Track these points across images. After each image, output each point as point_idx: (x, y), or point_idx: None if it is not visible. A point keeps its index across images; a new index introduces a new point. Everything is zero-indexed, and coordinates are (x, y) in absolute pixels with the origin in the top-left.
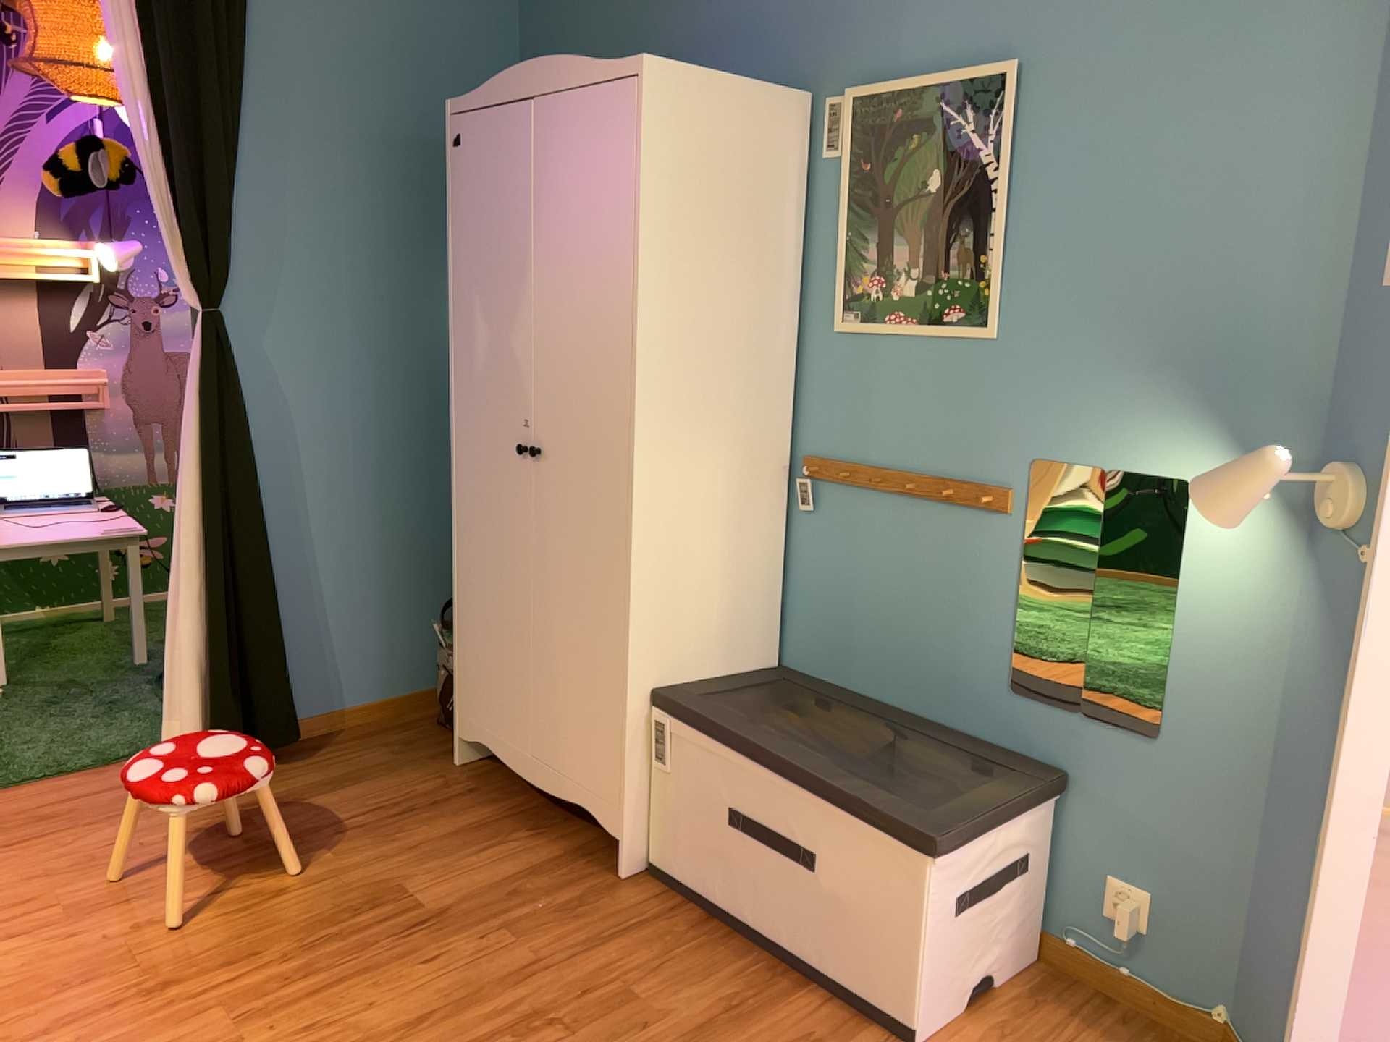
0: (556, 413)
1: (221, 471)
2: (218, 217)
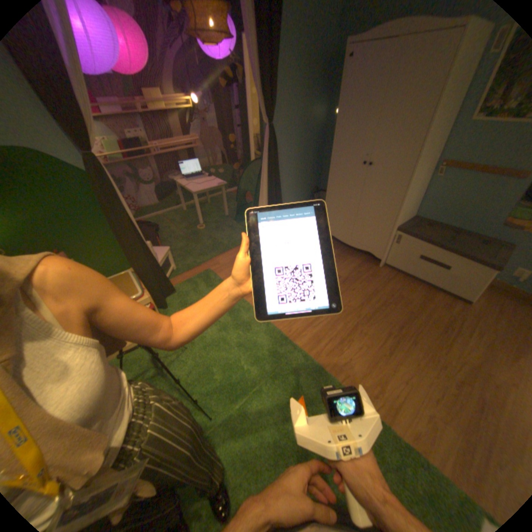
0: (375, 151)
1: (274, 173)
2: (275, 92)
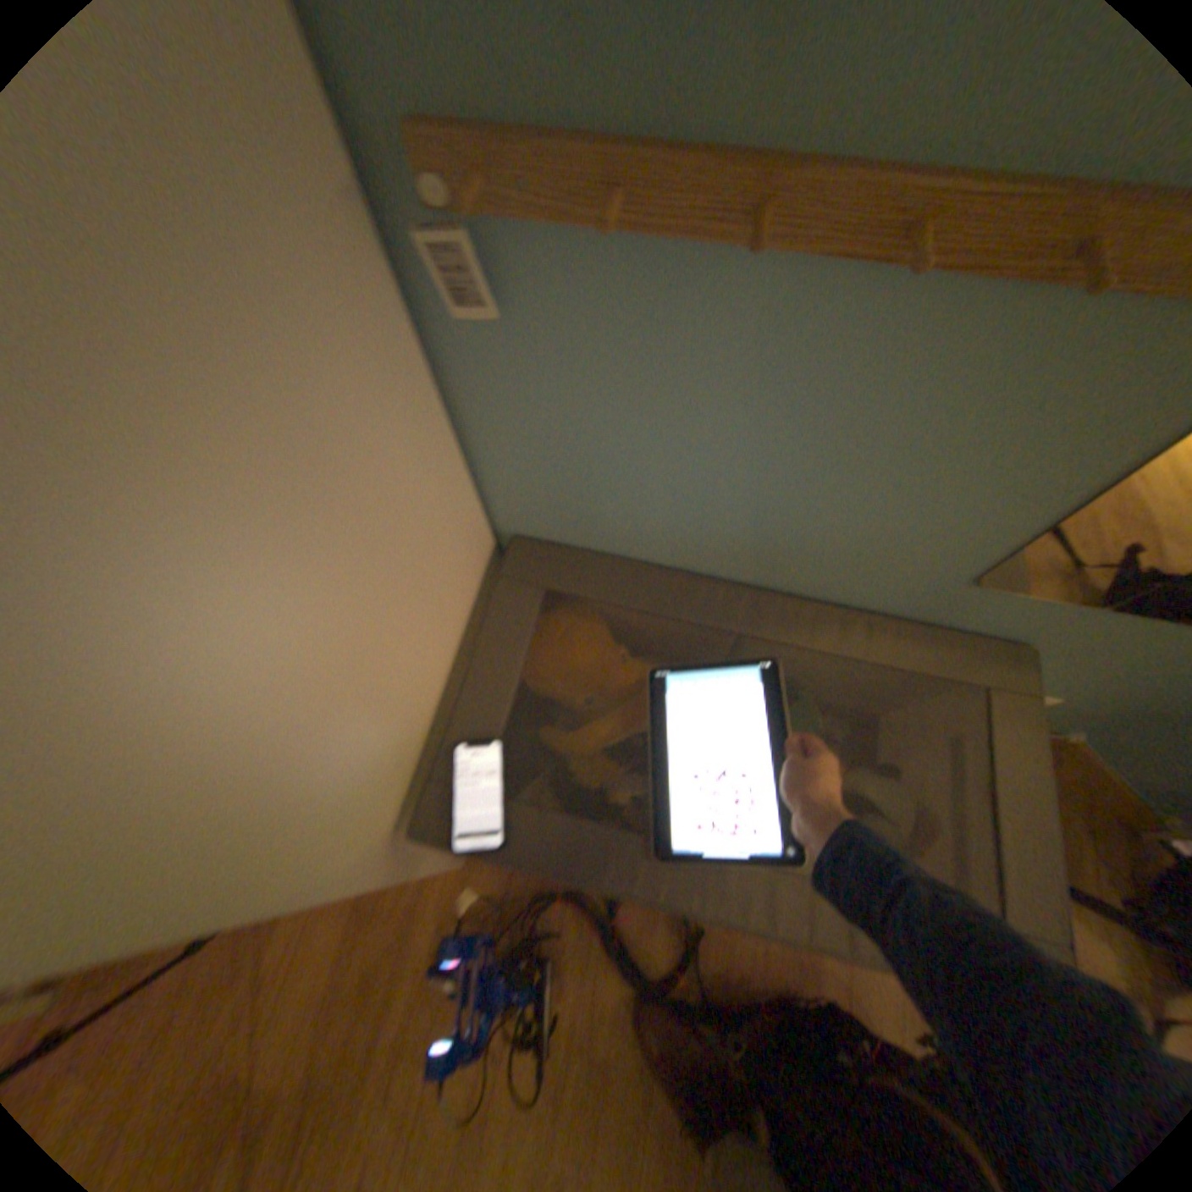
0: None
1: None
2: None
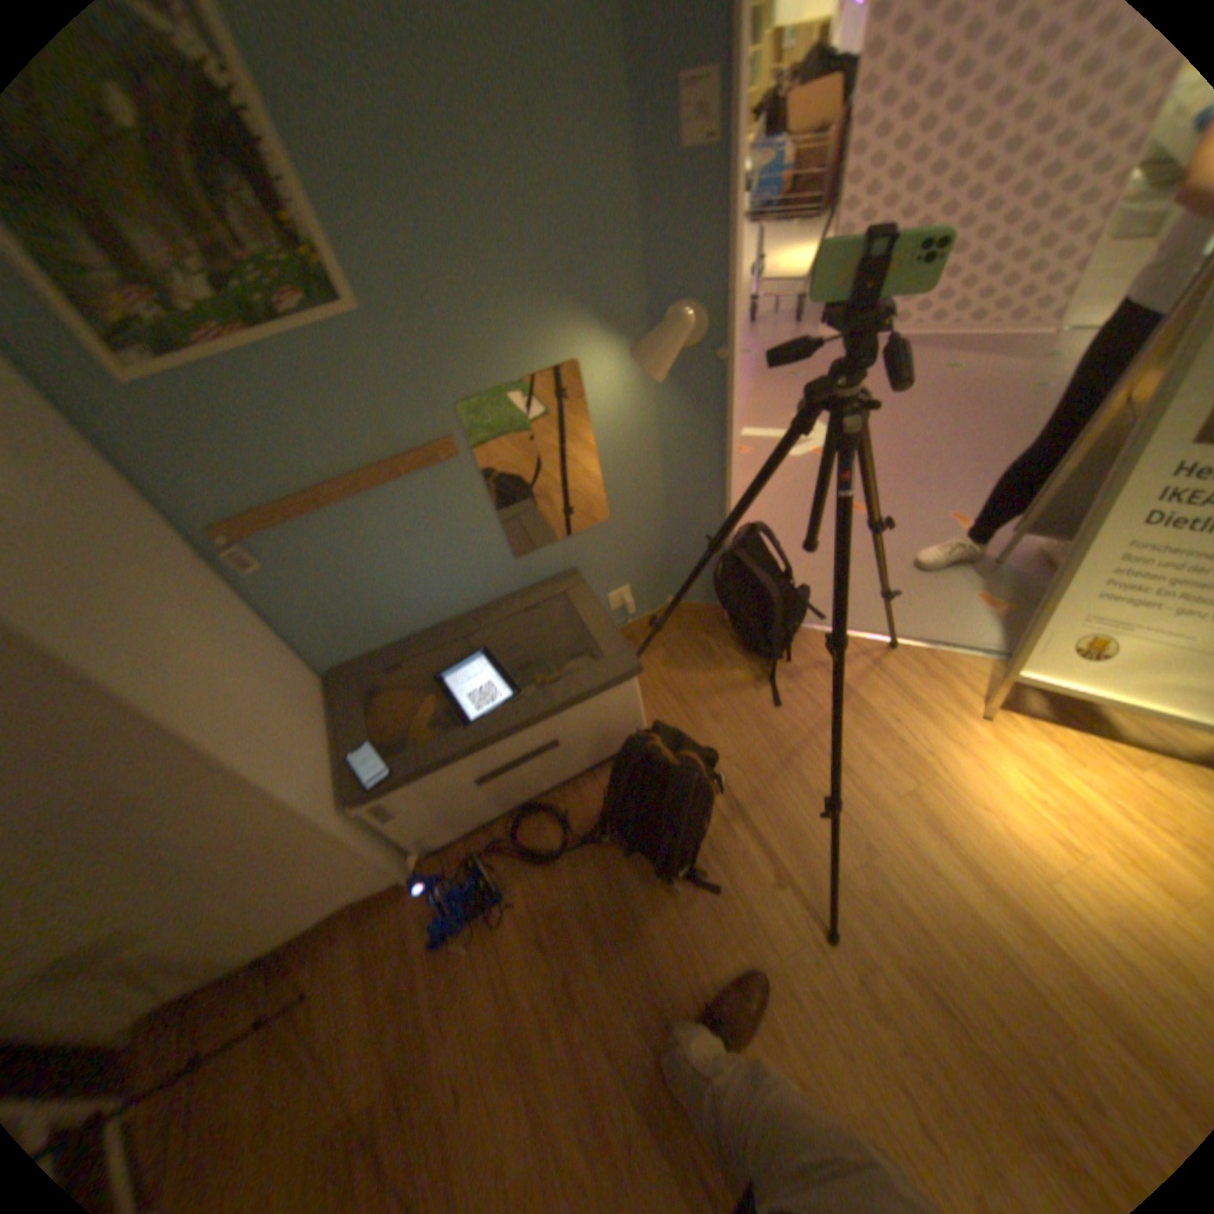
0: None
1: None
2: None
